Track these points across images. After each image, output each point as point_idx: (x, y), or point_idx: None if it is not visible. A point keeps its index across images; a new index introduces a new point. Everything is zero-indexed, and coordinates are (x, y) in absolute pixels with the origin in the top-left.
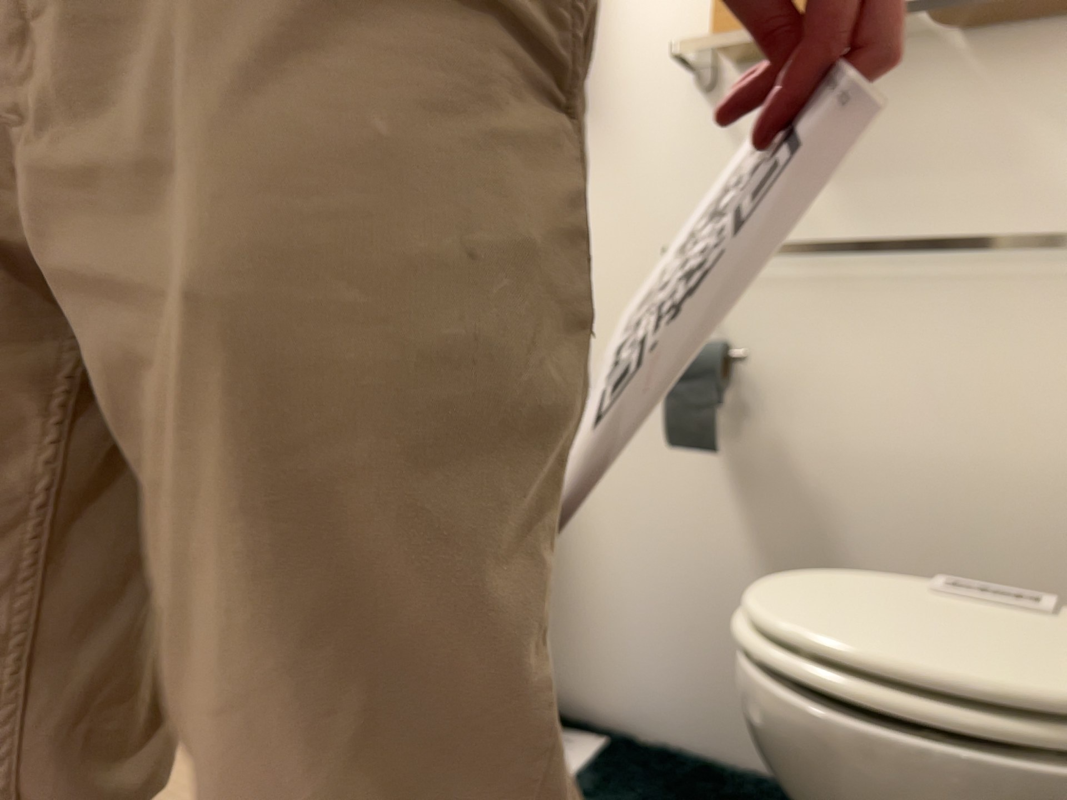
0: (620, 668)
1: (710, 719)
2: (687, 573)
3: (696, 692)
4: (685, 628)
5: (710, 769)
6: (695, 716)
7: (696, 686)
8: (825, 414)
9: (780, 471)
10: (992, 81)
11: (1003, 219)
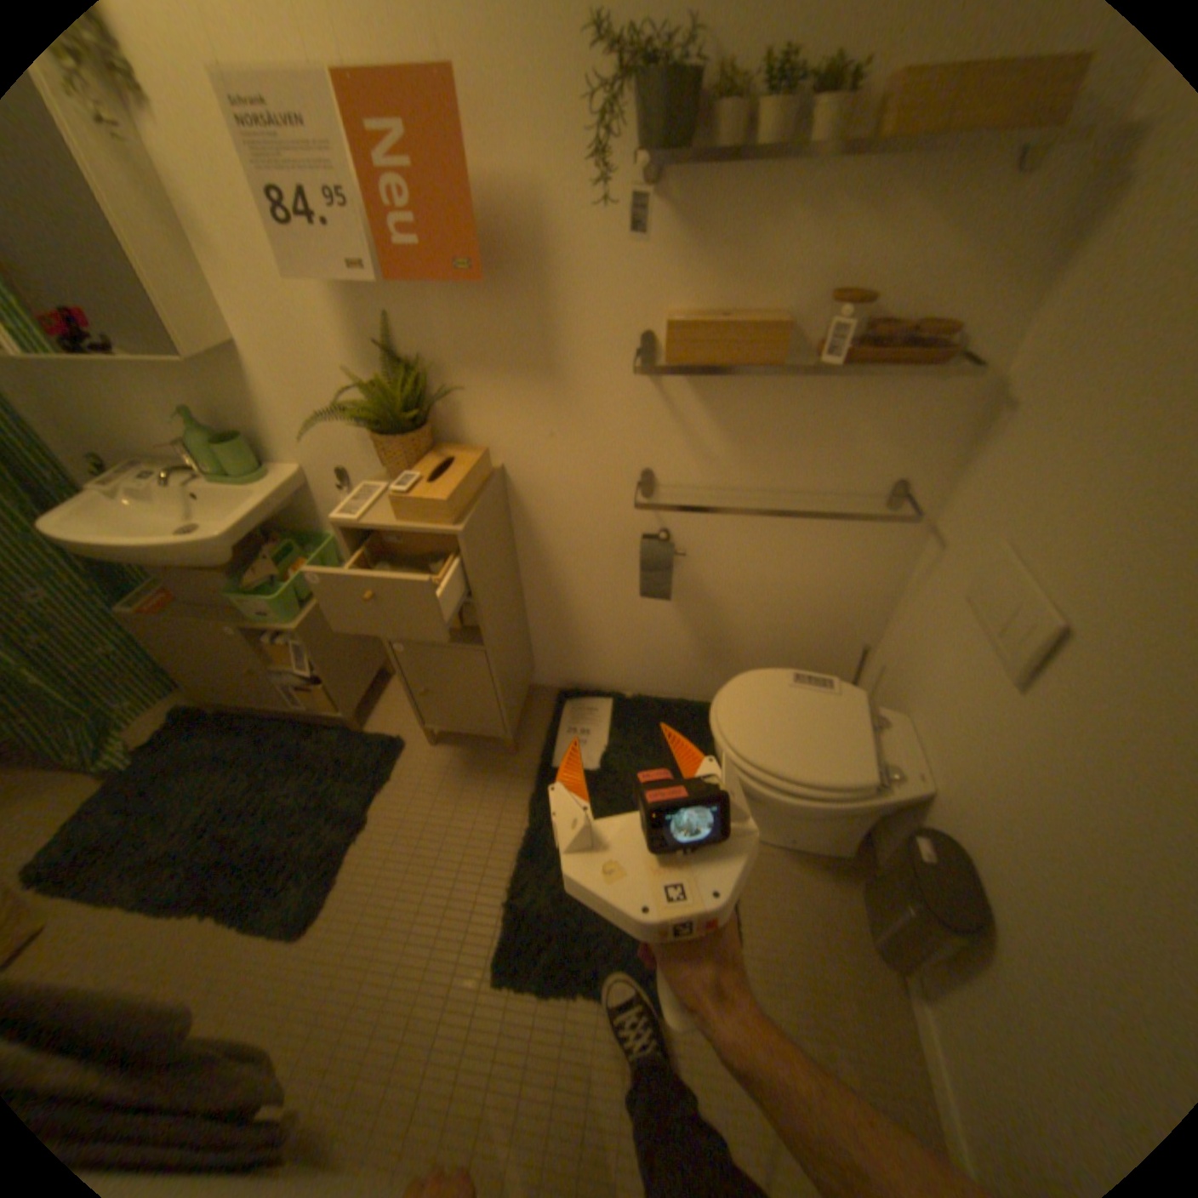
0: (612, 669)
1: (659, 682)
2: (646, 632)
3: (652, 674)
4: (645, 653)
5: (664, 705)
6: (652, 682)
7: (652, 672)
8: (723, 565)
9: (697, 589)
10: (843, 392)
11: (832, 474)
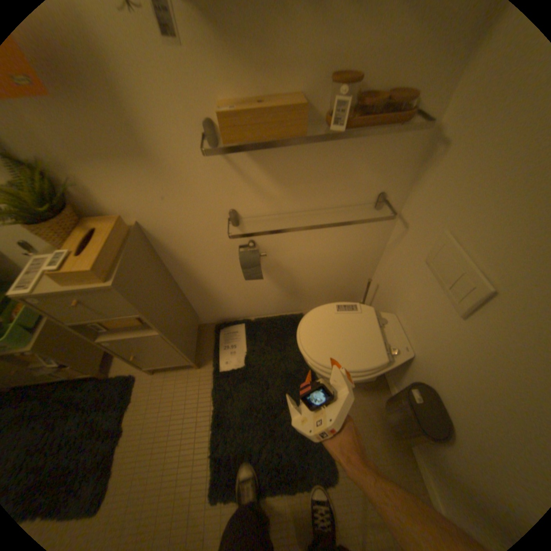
0: (240, 309)
1: (266, 310)
2: (254, 290)
3: (262, 307)
4: (256, 299)
5: (271, 321)
6: (262, 310)
7: (262, 306)
8: (288, 252)
9: (276, 266)
10: (344, 144)
11: (342, 195)
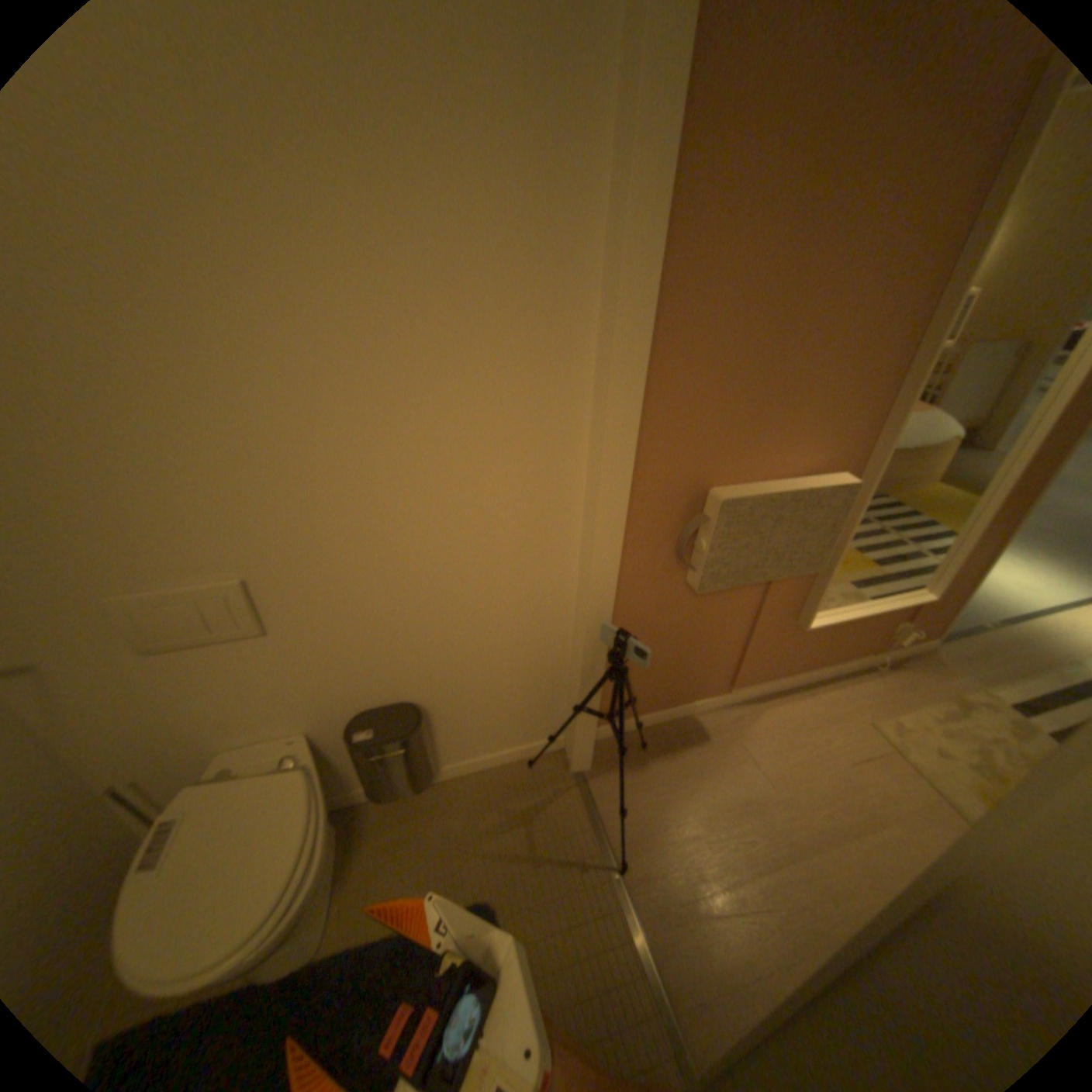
0: None
1: None
2: None
3: None
4: None
5: None
6: None
7: None
8: None
9: None
10: None
11: None
